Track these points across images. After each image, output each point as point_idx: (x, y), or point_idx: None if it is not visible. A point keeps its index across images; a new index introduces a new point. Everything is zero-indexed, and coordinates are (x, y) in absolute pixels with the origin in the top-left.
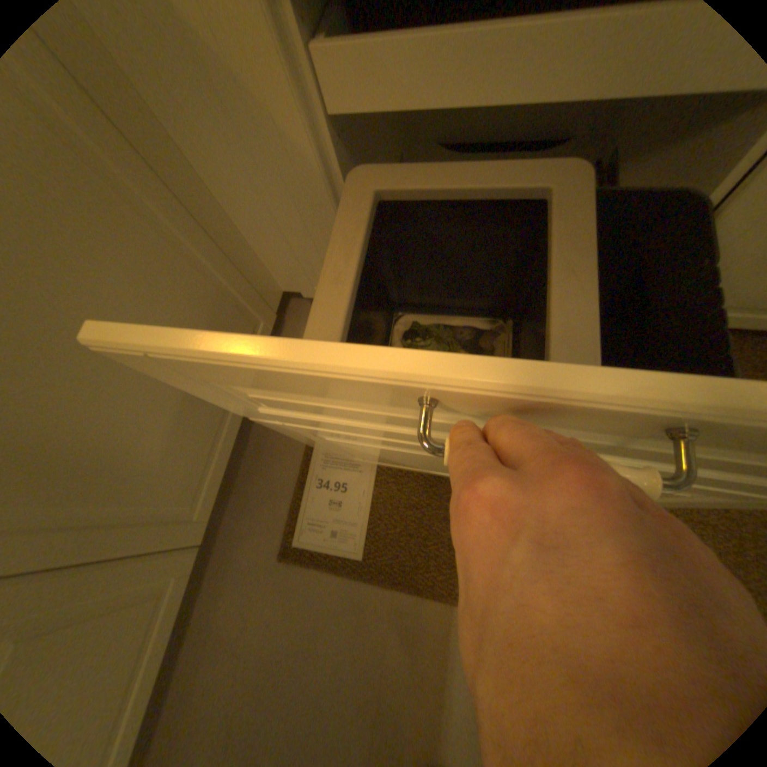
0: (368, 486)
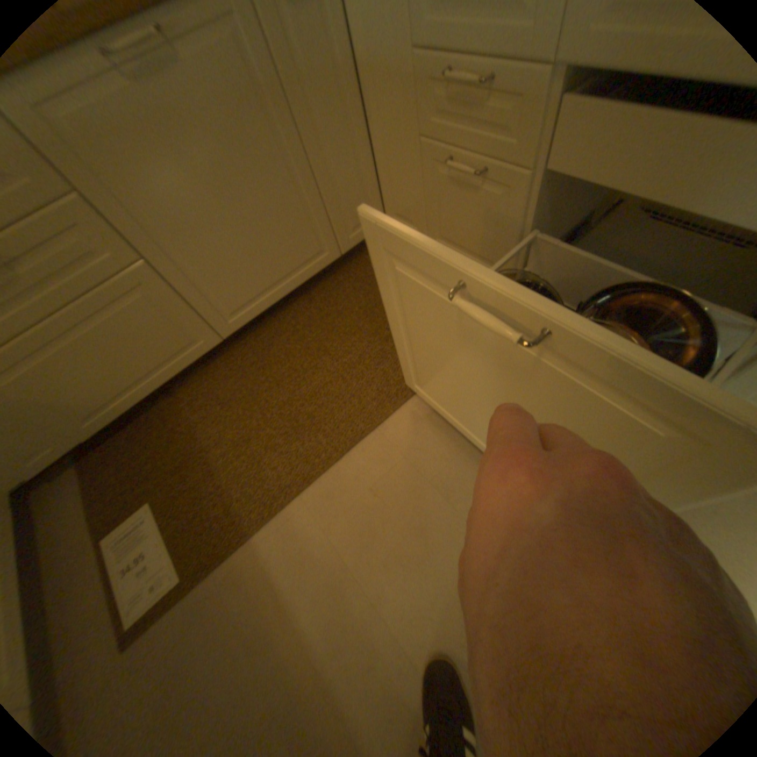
0: (156, 537)
